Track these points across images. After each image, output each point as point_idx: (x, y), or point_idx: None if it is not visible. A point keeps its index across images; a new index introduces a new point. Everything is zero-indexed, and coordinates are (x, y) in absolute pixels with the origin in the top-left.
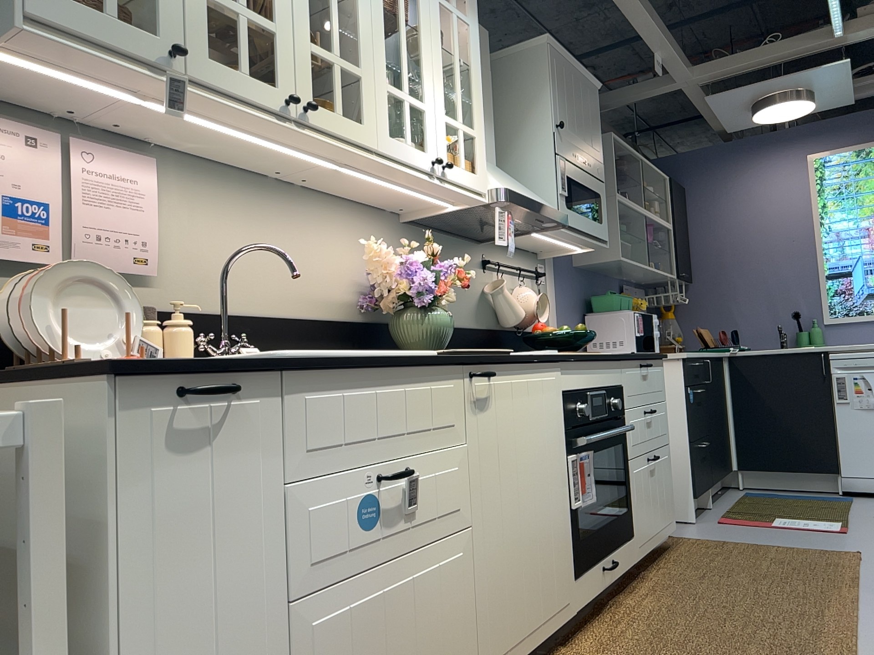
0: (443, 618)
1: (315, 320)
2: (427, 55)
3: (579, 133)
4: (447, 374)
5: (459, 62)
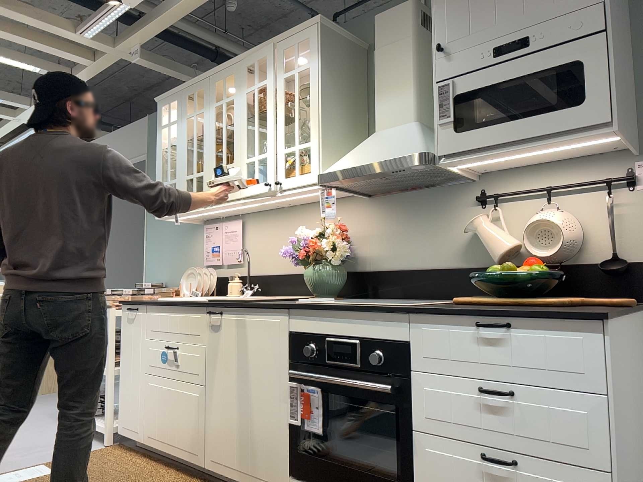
0: (188, 416)
1: (302, 274)
2: (271, 122)
3: (499, 17)
4: (197, 310)
5: (297, 103)
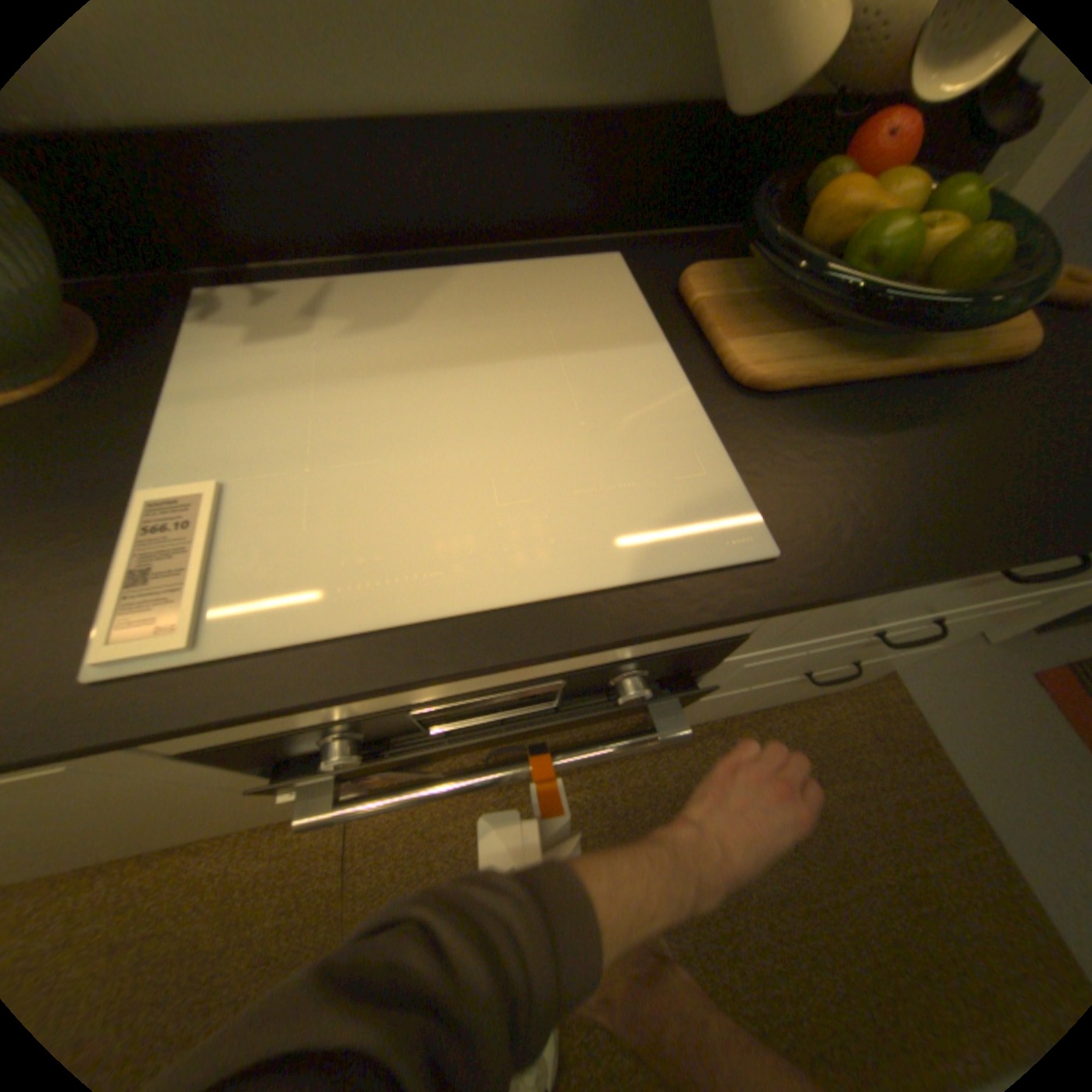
0: None
1: None
2: None
3: None
4: None
5: None
